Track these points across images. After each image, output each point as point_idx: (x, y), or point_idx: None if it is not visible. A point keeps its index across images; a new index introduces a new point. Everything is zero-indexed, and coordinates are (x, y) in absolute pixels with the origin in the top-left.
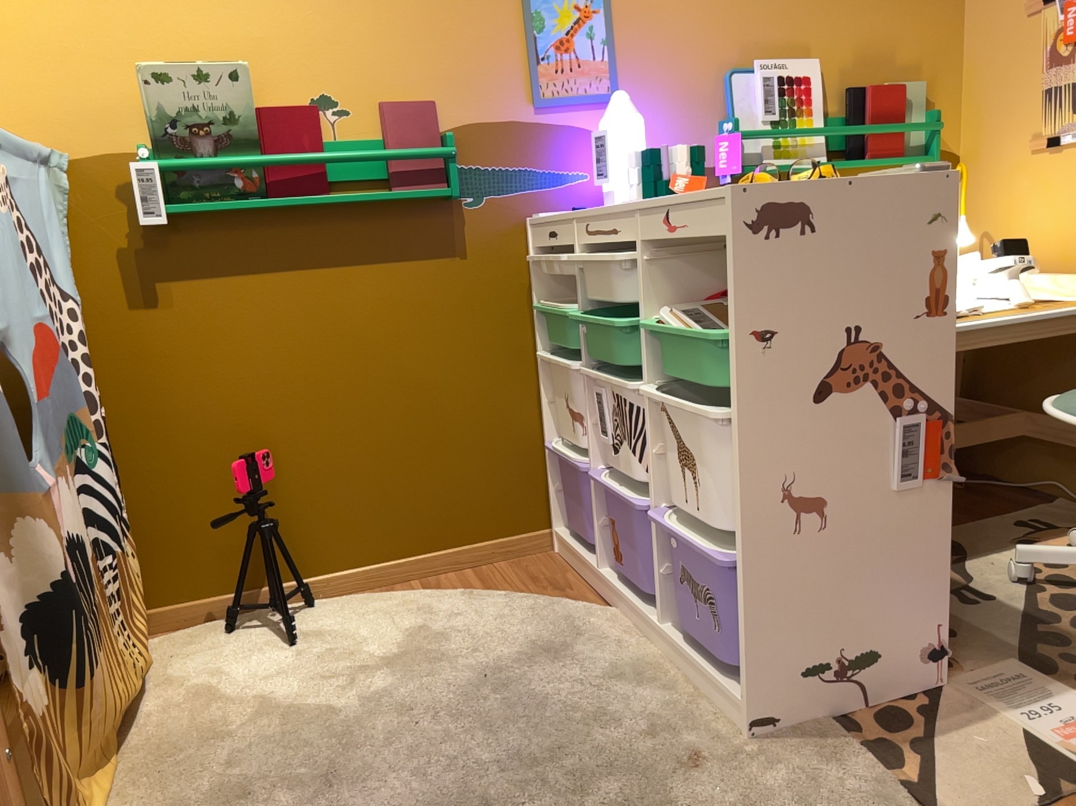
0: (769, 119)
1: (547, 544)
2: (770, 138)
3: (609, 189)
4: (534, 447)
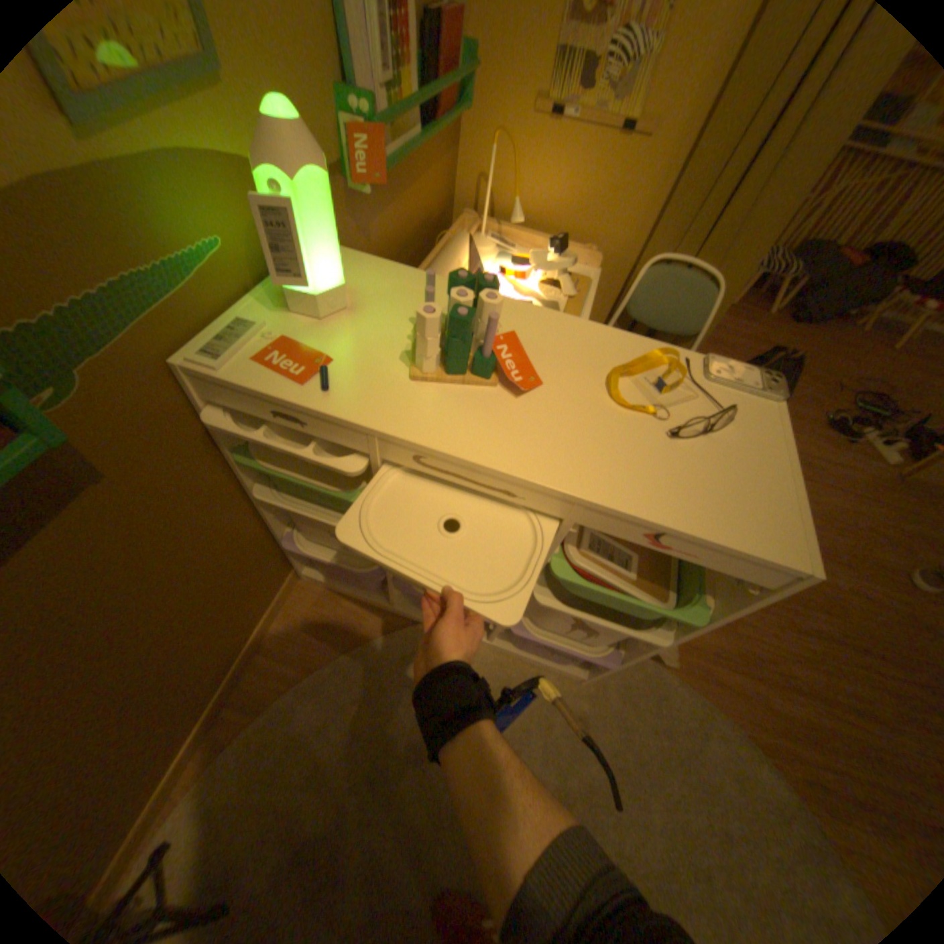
0: (387, 78)
1: (295, 581)
2: (389, 110)
3: (300, 287)
4: (265, 546)
